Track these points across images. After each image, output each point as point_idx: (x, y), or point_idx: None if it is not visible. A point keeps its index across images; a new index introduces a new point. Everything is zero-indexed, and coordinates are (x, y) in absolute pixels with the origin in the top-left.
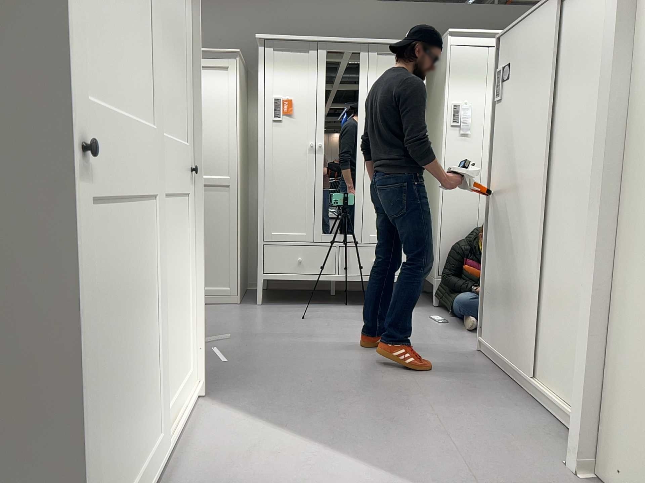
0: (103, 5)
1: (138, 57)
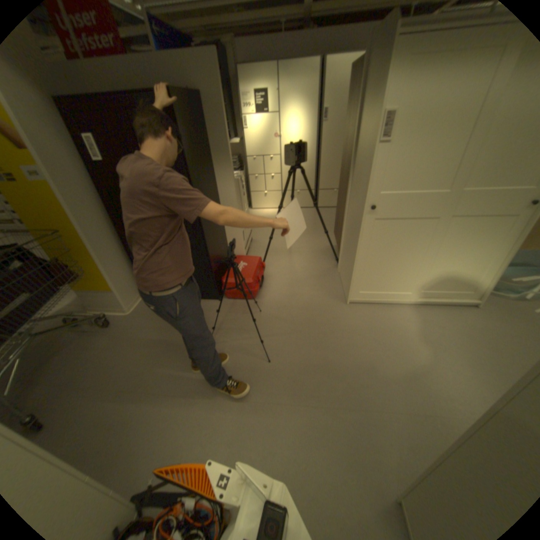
0: (413, 157)
1: (447, 164)
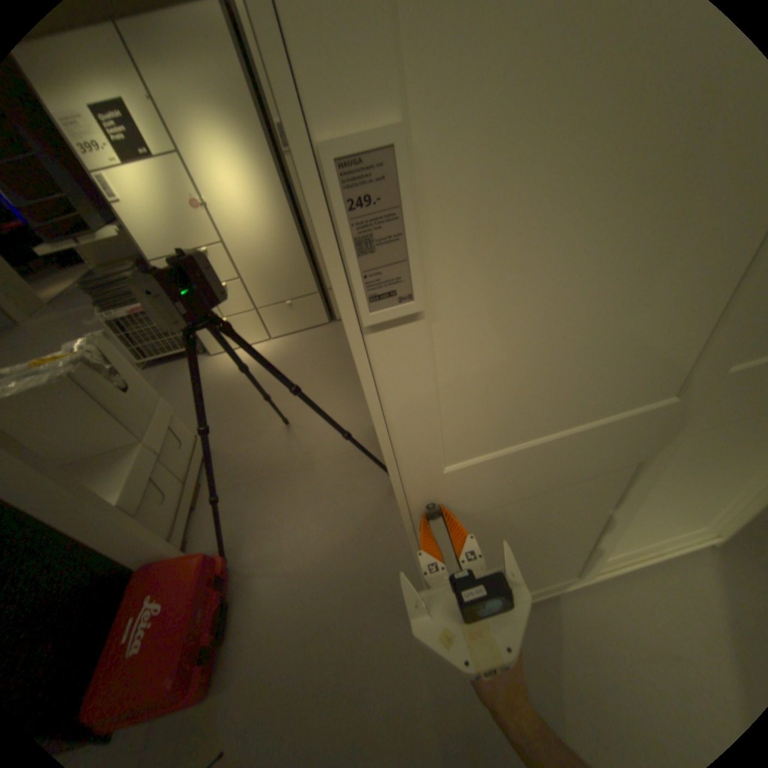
0: (541, 343)
1: (675, 329)
